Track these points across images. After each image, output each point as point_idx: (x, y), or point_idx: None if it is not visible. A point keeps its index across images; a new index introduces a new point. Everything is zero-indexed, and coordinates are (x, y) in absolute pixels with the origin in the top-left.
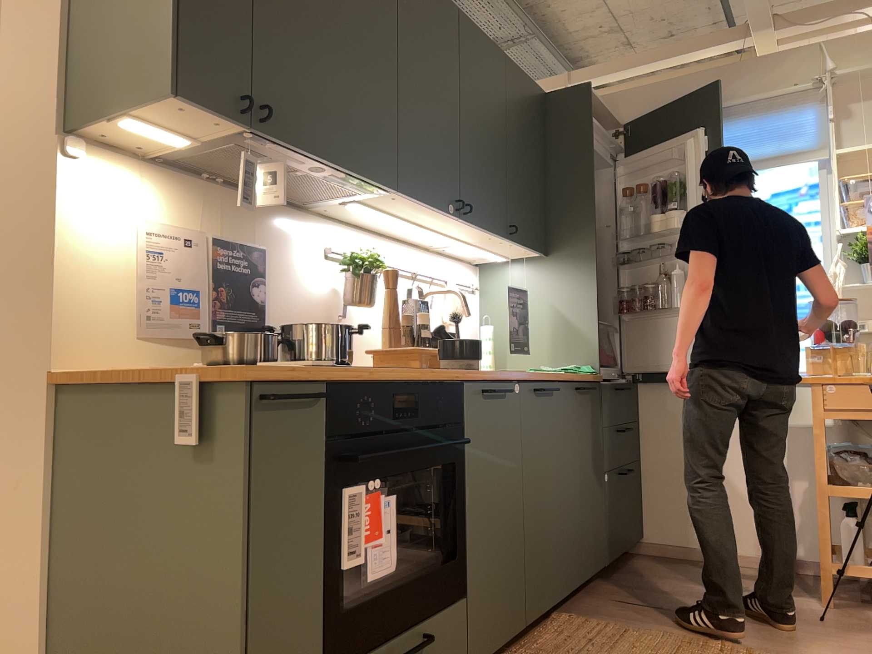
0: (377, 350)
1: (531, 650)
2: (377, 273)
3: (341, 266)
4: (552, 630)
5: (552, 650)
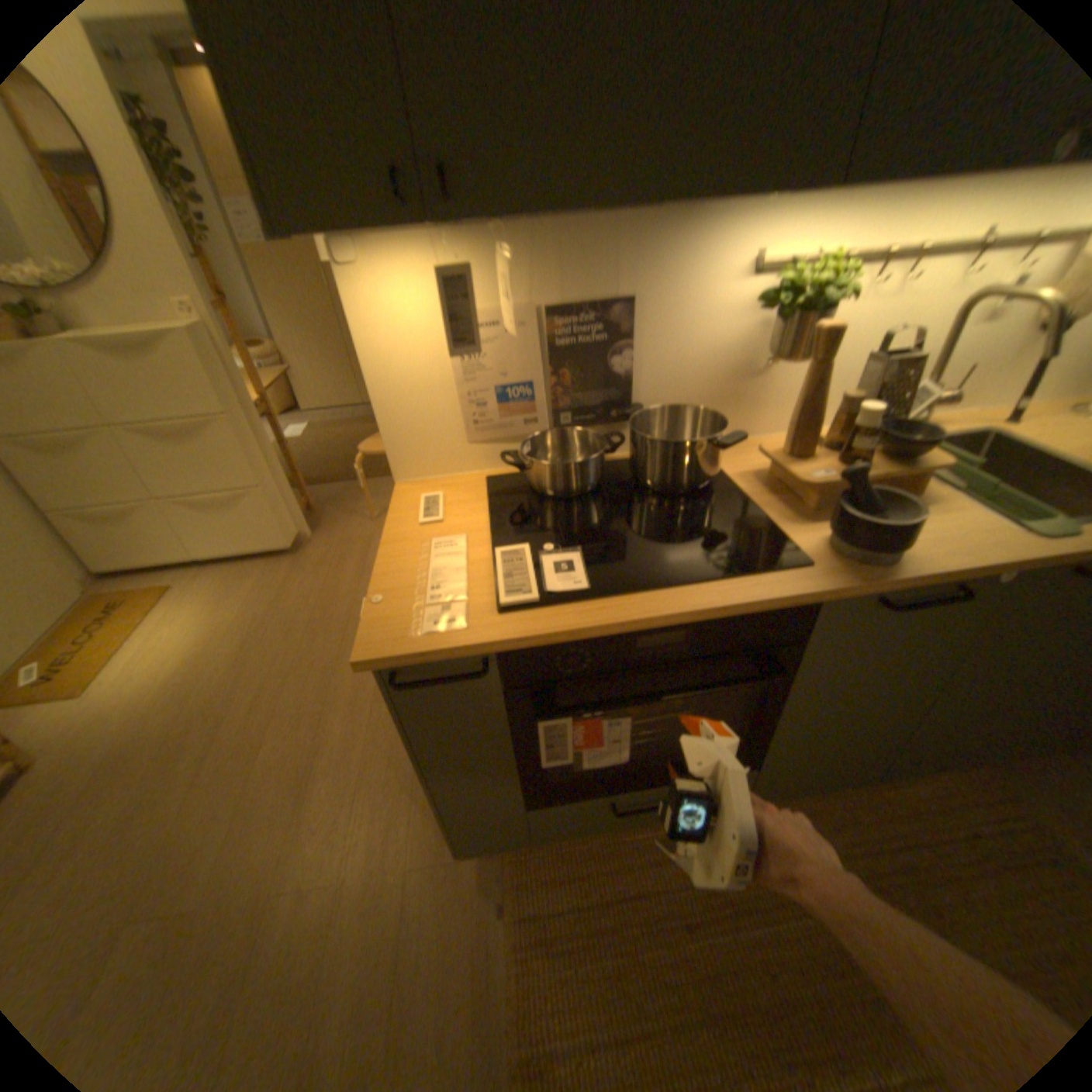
0: (769, 455)
1: (879, 797)
2: (847, 291)
3: (766, 297)
4: (942, 782)
5: (906, 816)
